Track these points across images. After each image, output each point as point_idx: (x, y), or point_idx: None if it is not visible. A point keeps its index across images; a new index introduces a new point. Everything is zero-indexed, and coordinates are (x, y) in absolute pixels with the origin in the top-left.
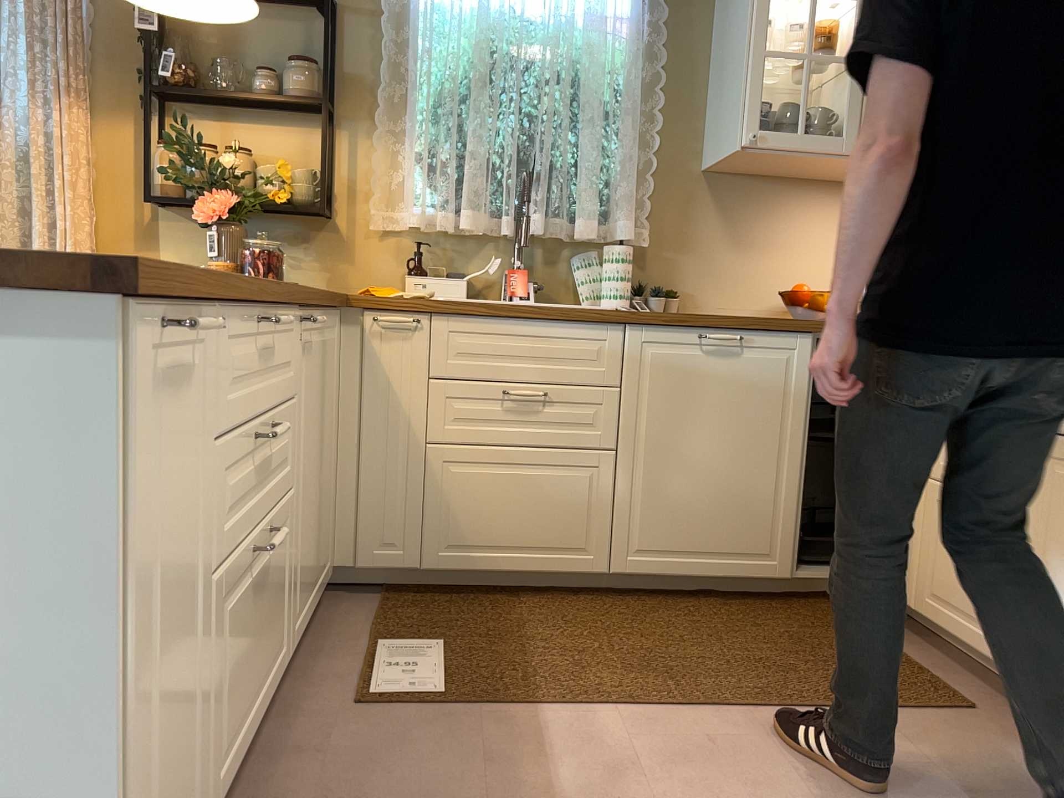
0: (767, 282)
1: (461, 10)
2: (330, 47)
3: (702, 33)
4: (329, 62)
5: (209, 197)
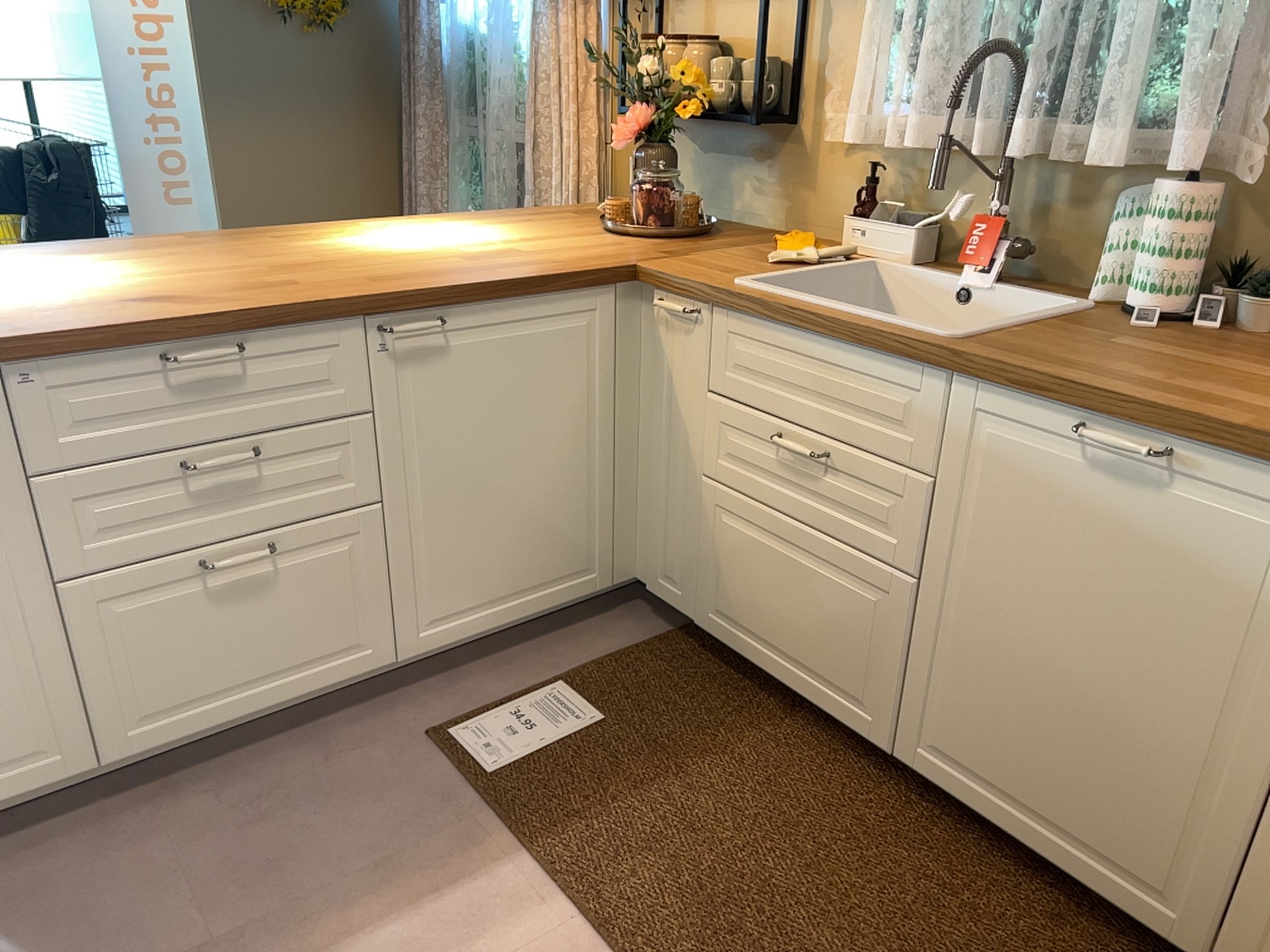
0: None
1: None
2: None
3: None
4: None
5: (632, 113)
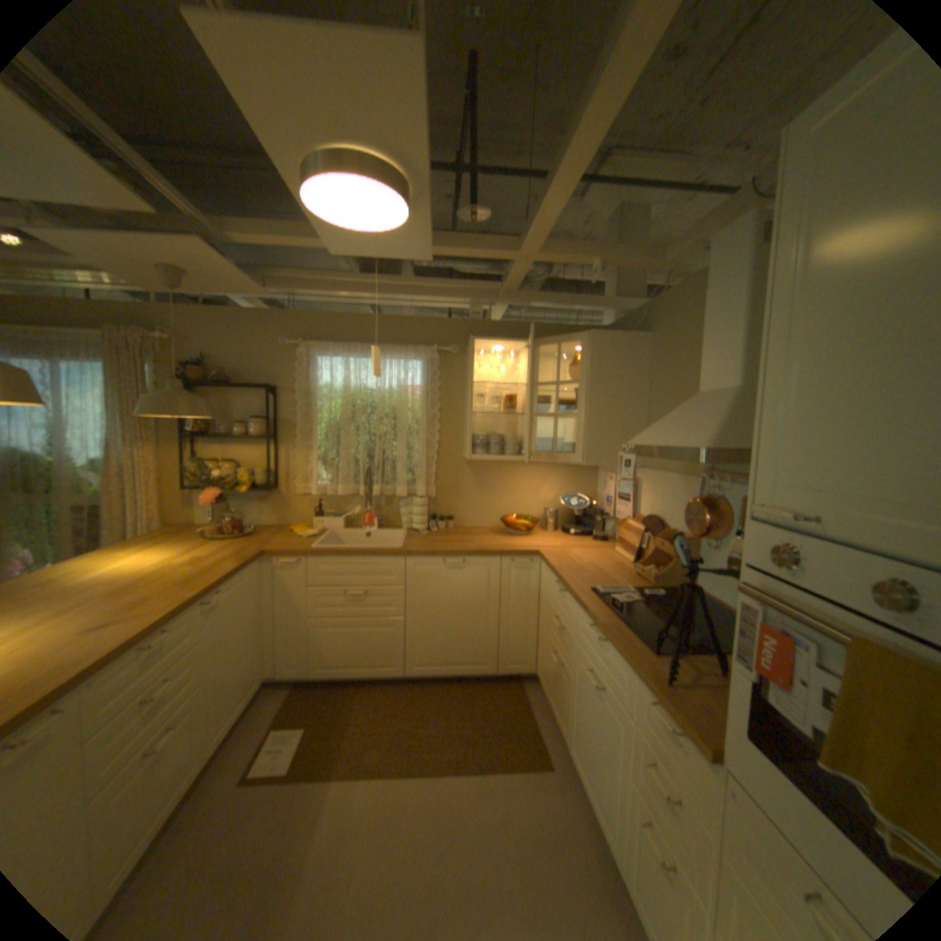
0: (498, 509)
1: (337, 386)
2: (268, 411)
3: (459, 391)
4: (269, 419)
5: (207, 491)
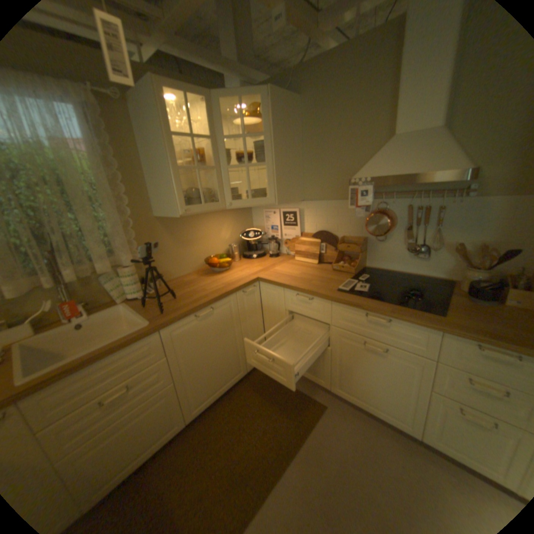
0: (195, 256)
1: None
2: None
3: (131, 147)
4: None
5: None
